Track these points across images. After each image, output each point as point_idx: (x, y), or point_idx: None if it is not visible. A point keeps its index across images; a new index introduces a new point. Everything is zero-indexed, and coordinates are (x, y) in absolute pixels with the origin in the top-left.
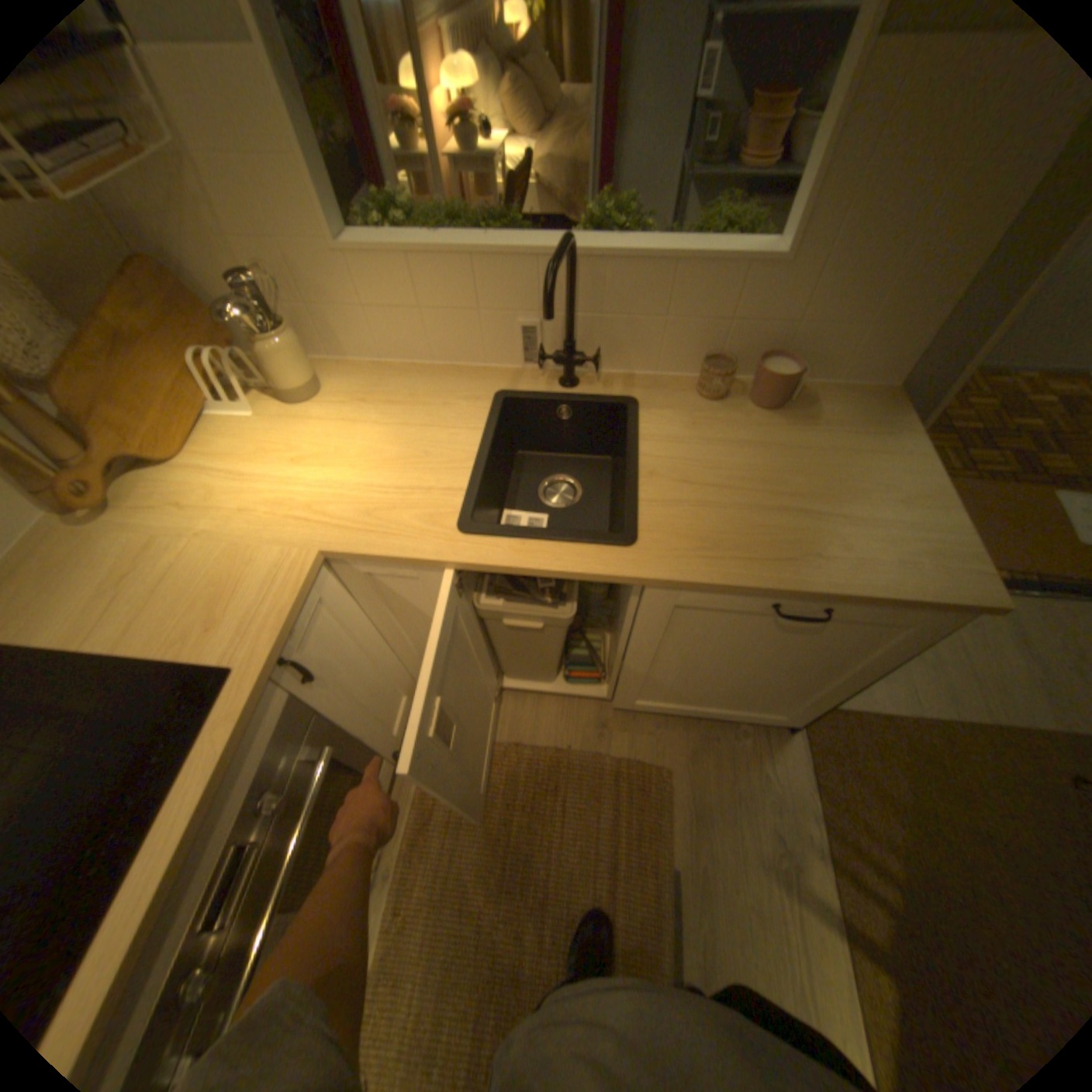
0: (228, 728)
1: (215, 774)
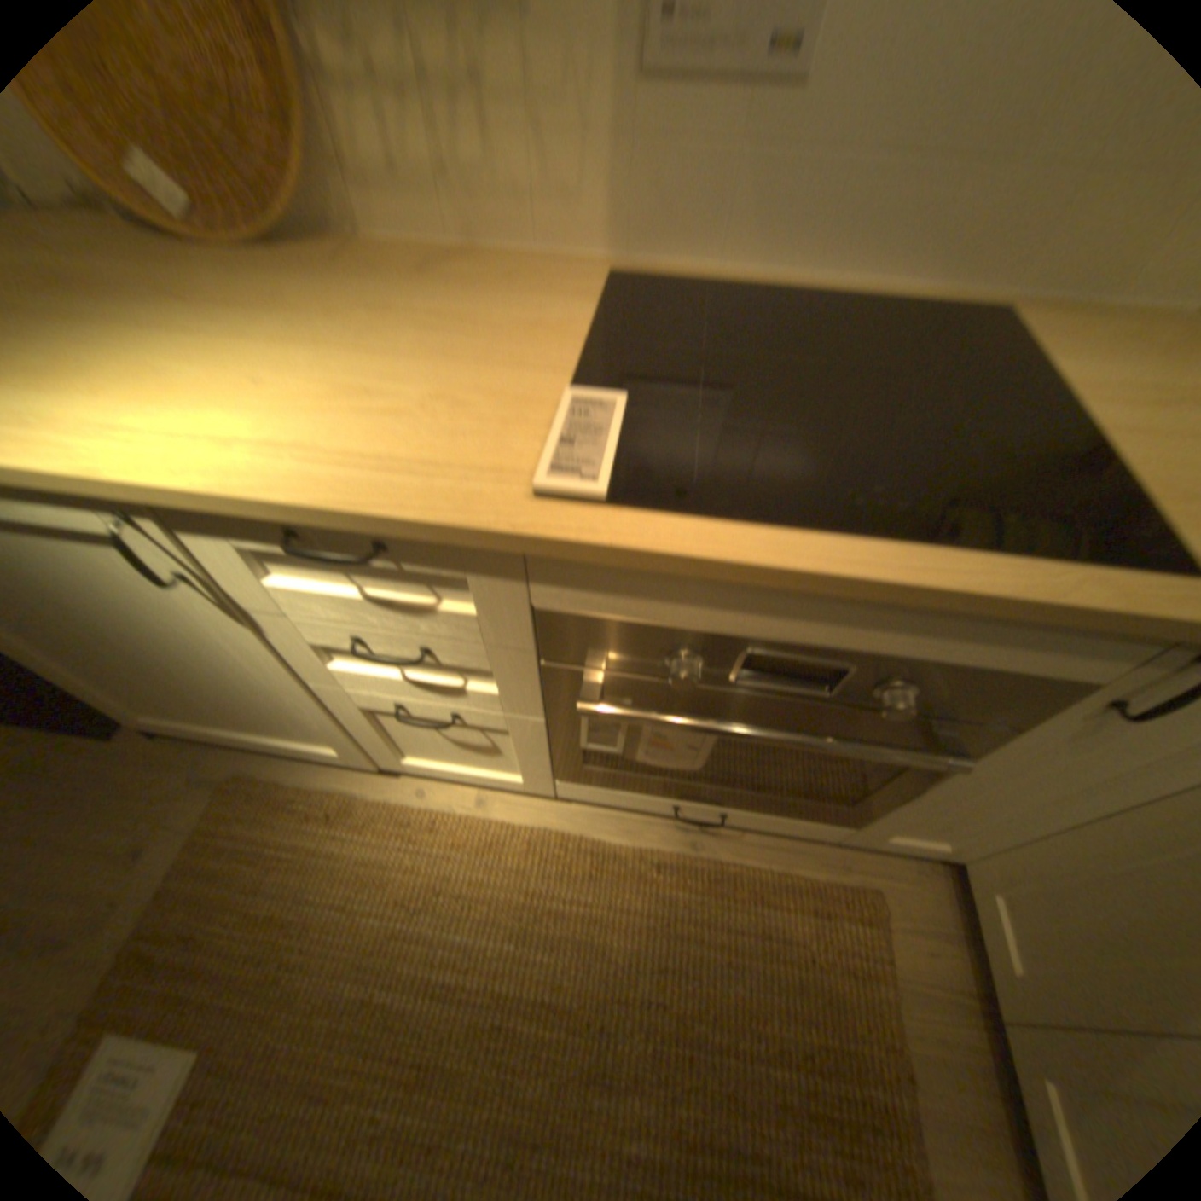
0: (1119, 602)
1: (1029, 606)
